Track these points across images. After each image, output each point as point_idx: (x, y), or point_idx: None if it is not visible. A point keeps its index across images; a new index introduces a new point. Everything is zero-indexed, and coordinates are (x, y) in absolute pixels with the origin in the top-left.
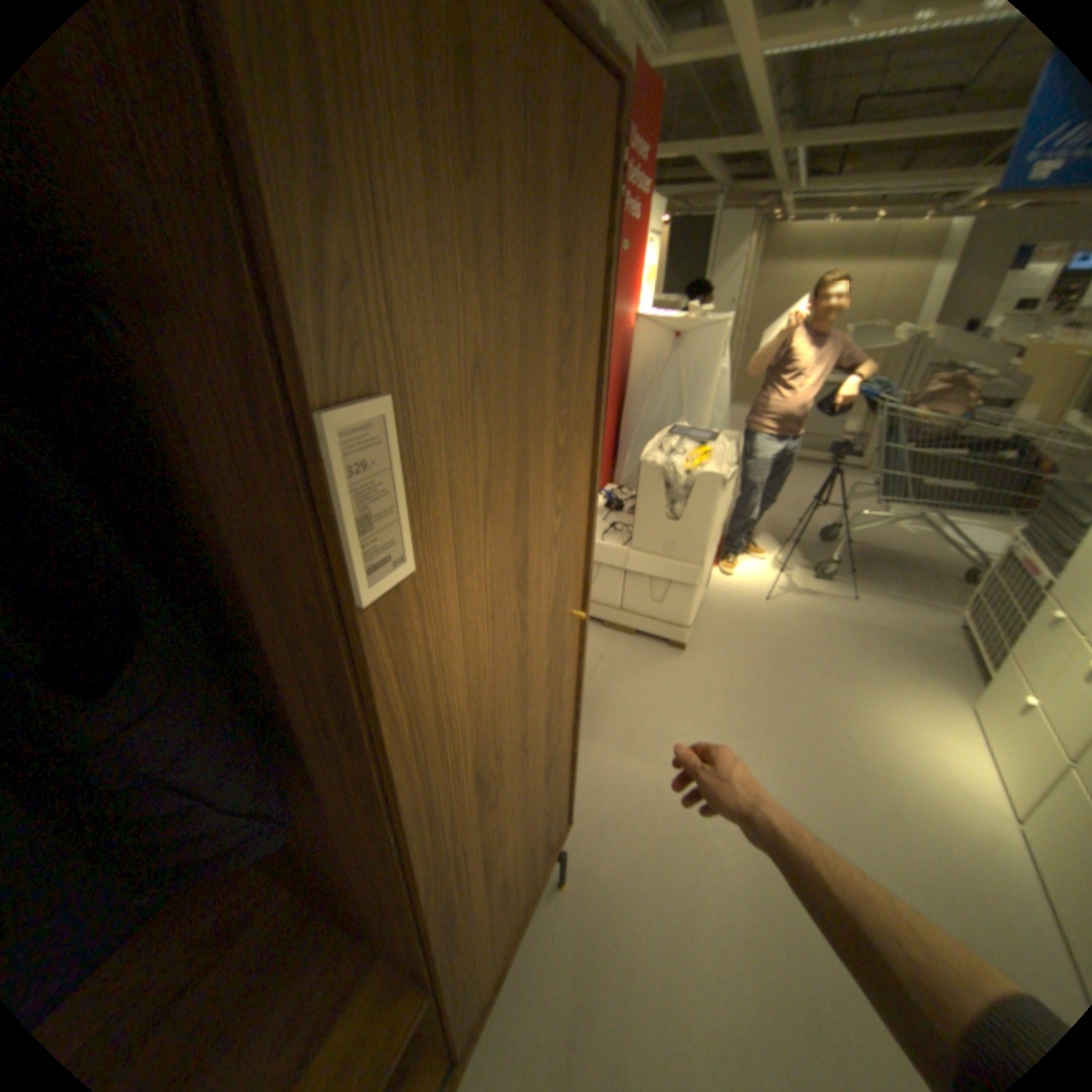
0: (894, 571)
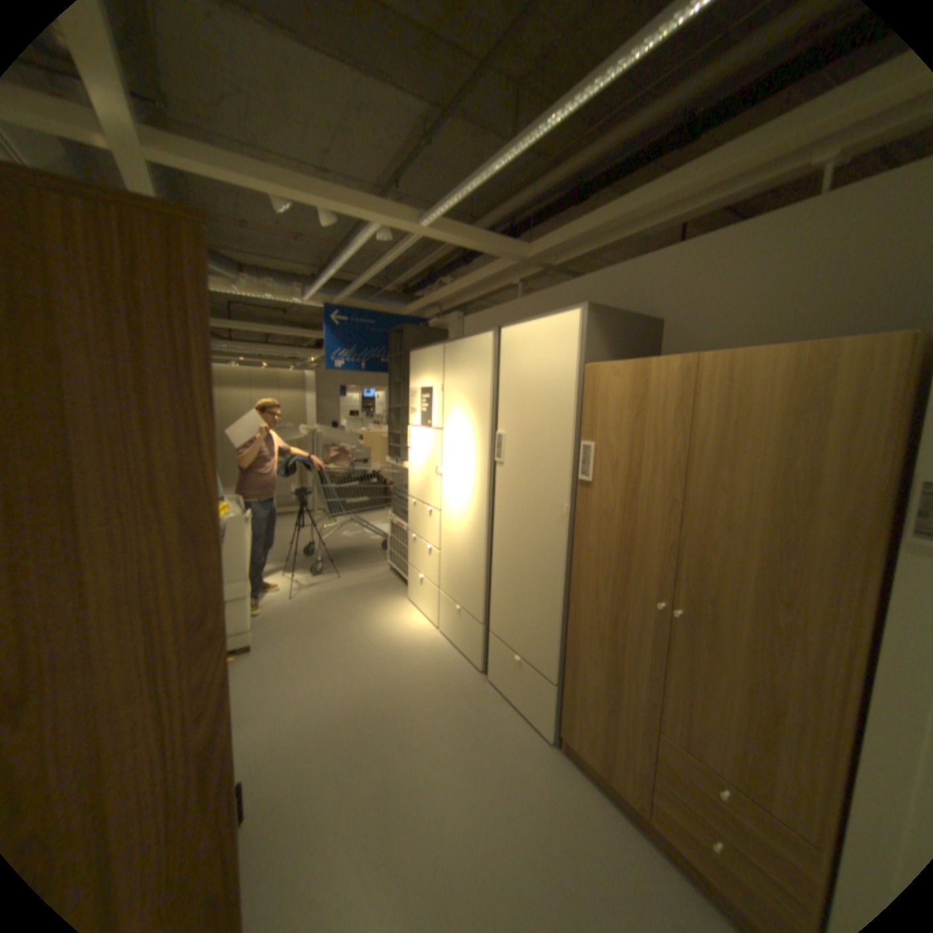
0: (350, 558)
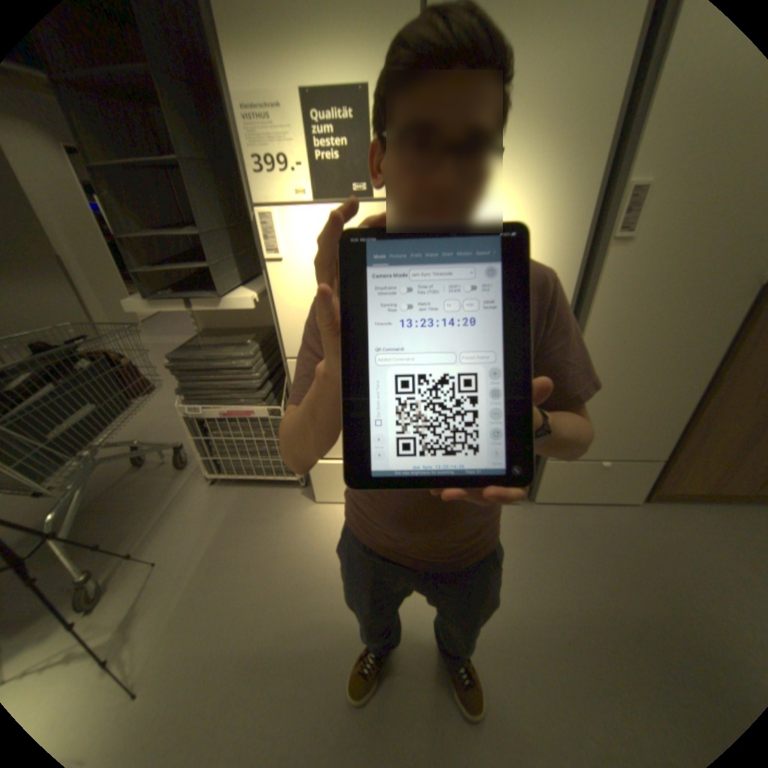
0: (94, 521)
